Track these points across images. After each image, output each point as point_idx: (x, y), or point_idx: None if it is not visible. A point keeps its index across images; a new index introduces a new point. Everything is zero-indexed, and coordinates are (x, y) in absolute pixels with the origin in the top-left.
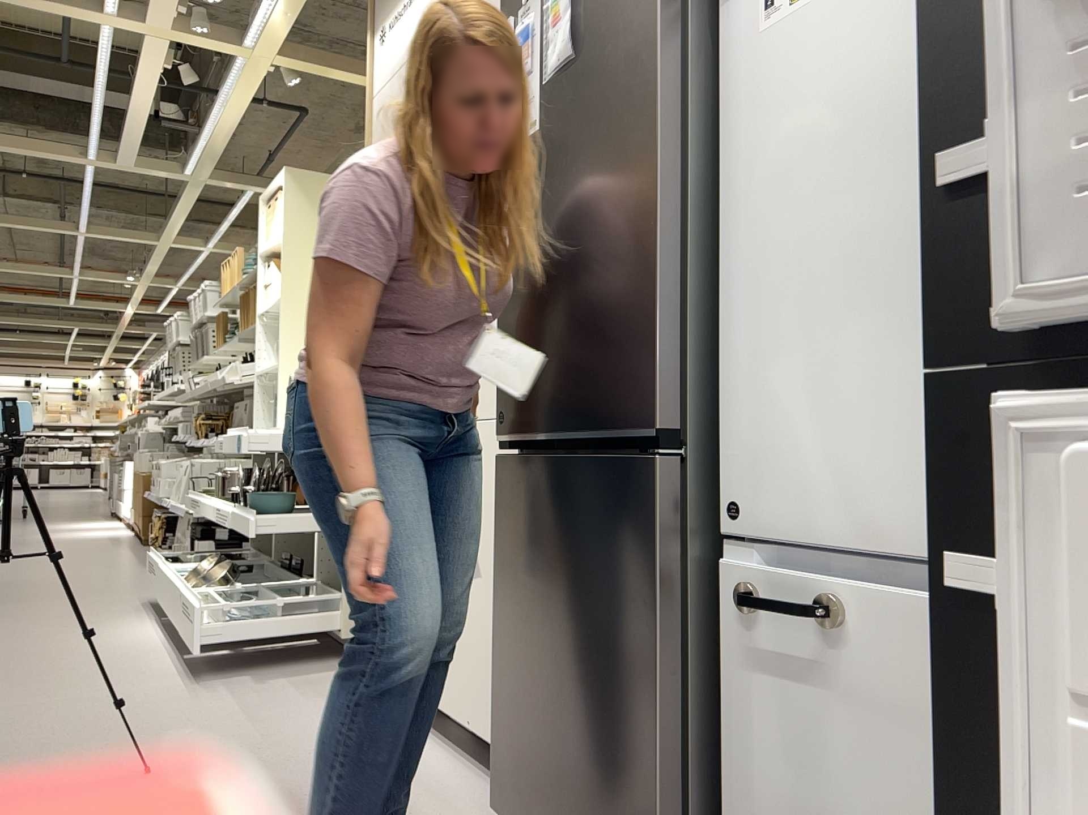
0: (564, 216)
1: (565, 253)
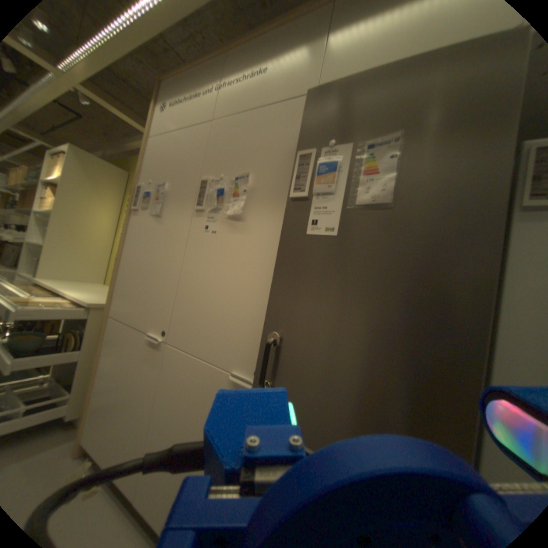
0: (361, 309)
1: (357, 335)
